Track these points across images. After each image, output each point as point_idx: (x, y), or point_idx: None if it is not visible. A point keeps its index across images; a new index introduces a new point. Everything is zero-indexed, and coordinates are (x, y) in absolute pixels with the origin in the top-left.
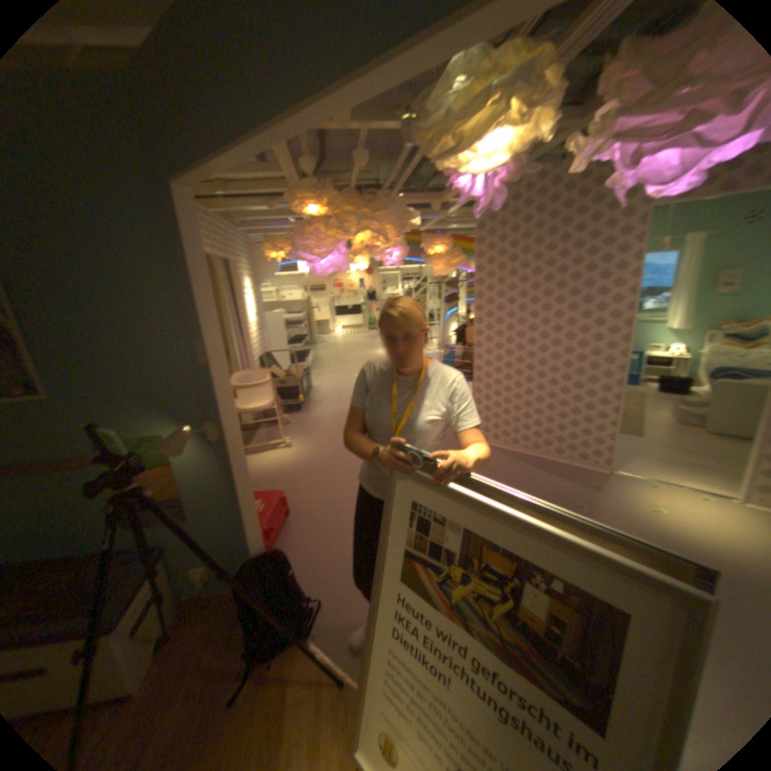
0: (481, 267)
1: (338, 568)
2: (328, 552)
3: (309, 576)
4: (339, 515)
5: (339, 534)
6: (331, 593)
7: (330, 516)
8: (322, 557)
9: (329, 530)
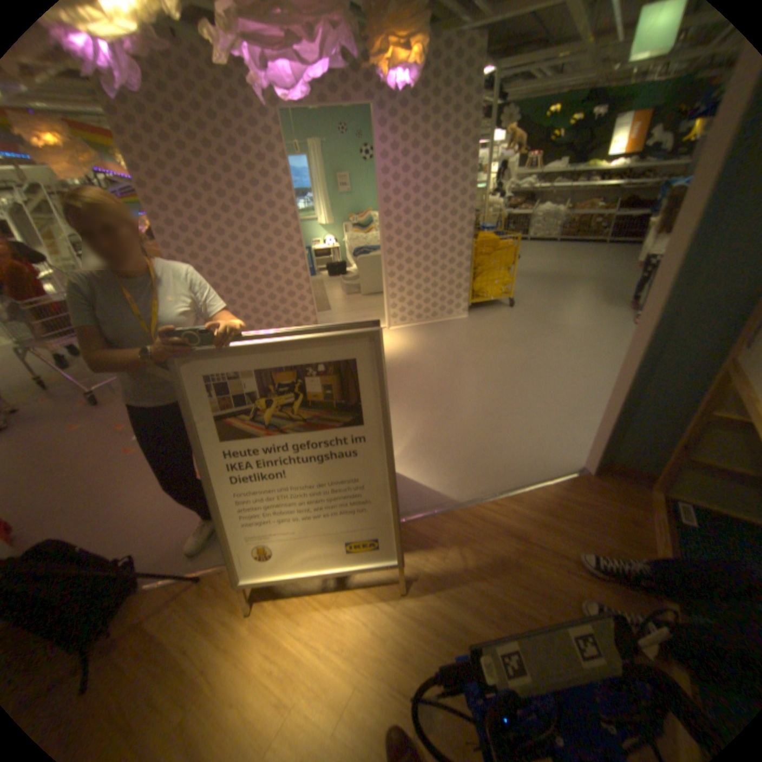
0: (133, 166)
1: (130, 522)
2: (106, 520)
3: (98, 550)
4: (94, 487)
5: (108, 500)
6: (138, 542)
7: (82, 495)
8: (102, 528)
9: (91, 505)
